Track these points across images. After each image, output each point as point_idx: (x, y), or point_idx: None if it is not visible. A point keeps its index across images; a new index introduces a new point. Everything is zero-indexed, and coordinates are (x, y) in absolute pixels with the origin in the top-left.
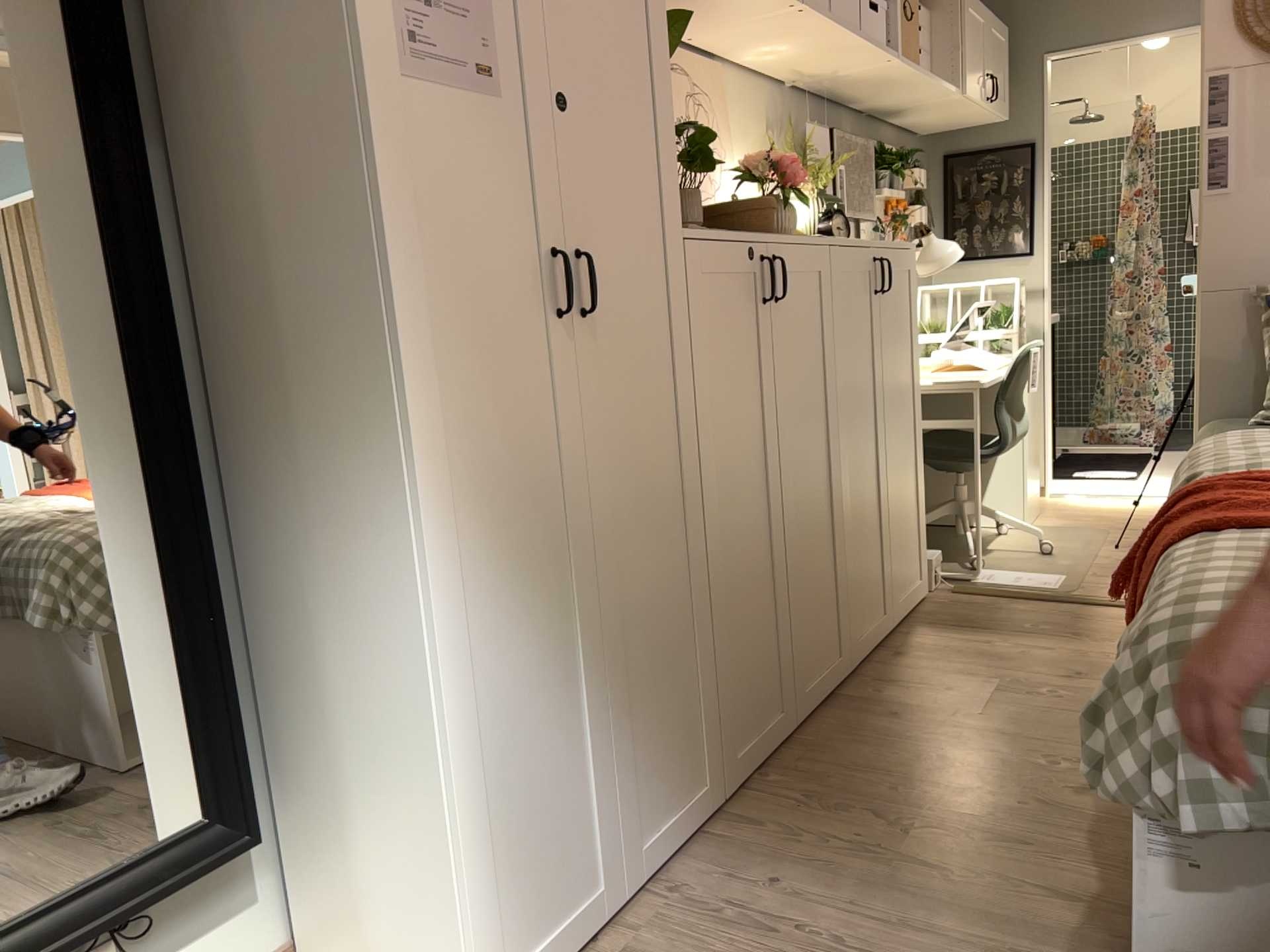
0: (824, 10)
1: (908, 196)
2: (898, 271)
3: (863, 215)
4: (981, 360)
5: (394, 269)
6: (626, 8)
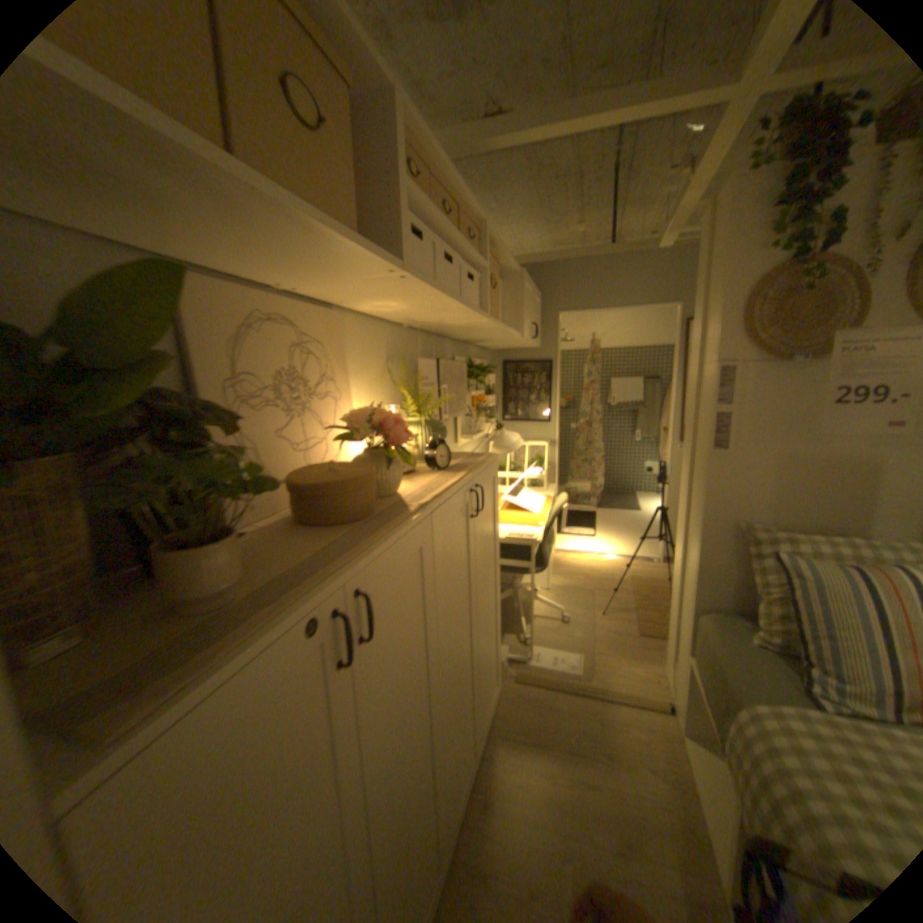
0: (429, 276)
1: (484, 387)
2: (486, 483)
3: (460, 414)
4: (529, 503)
5: None
6: None
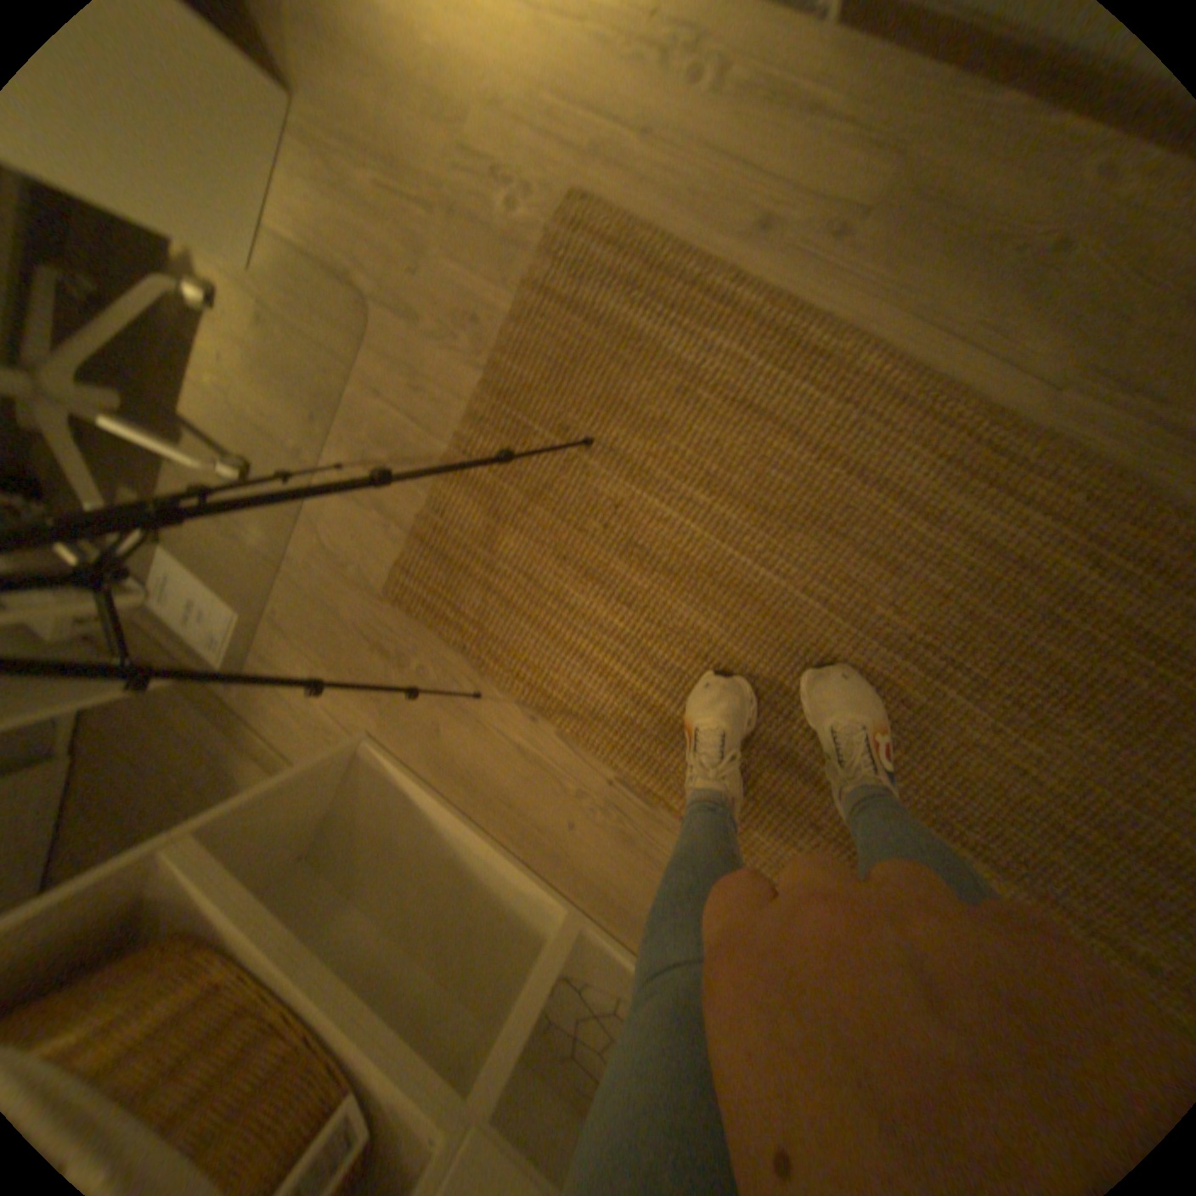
0: None
1: None
2: None
3: None
4: None
5: None
6: None
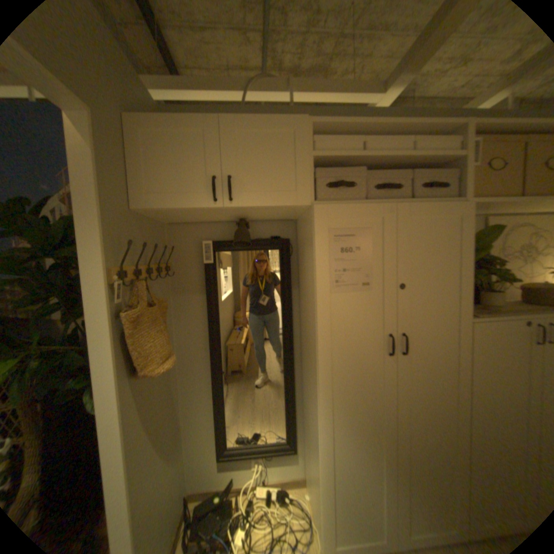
0: None
1: None
2: None
3: None
4: None
5: (323, 346)
6: (459, 236)
